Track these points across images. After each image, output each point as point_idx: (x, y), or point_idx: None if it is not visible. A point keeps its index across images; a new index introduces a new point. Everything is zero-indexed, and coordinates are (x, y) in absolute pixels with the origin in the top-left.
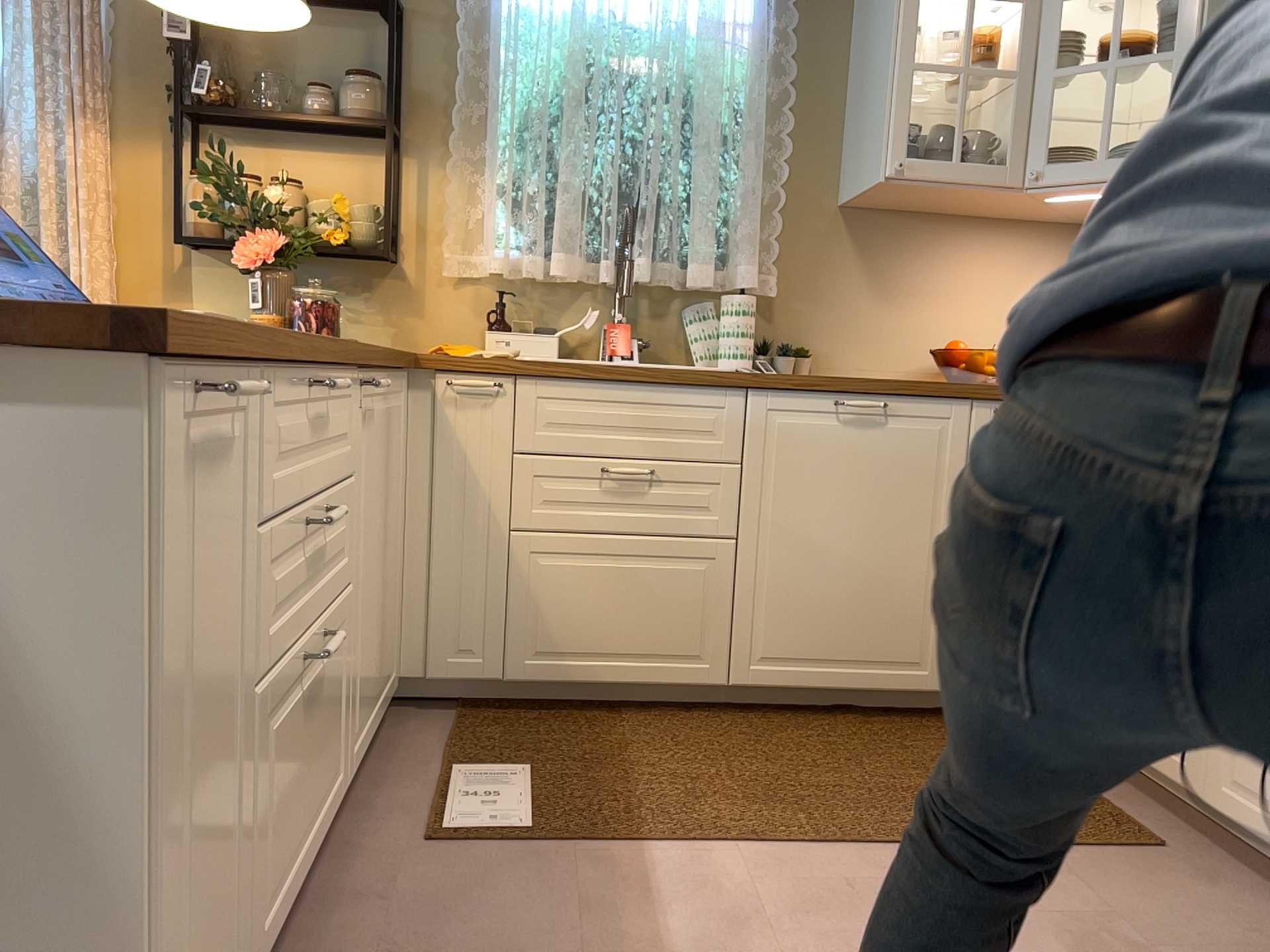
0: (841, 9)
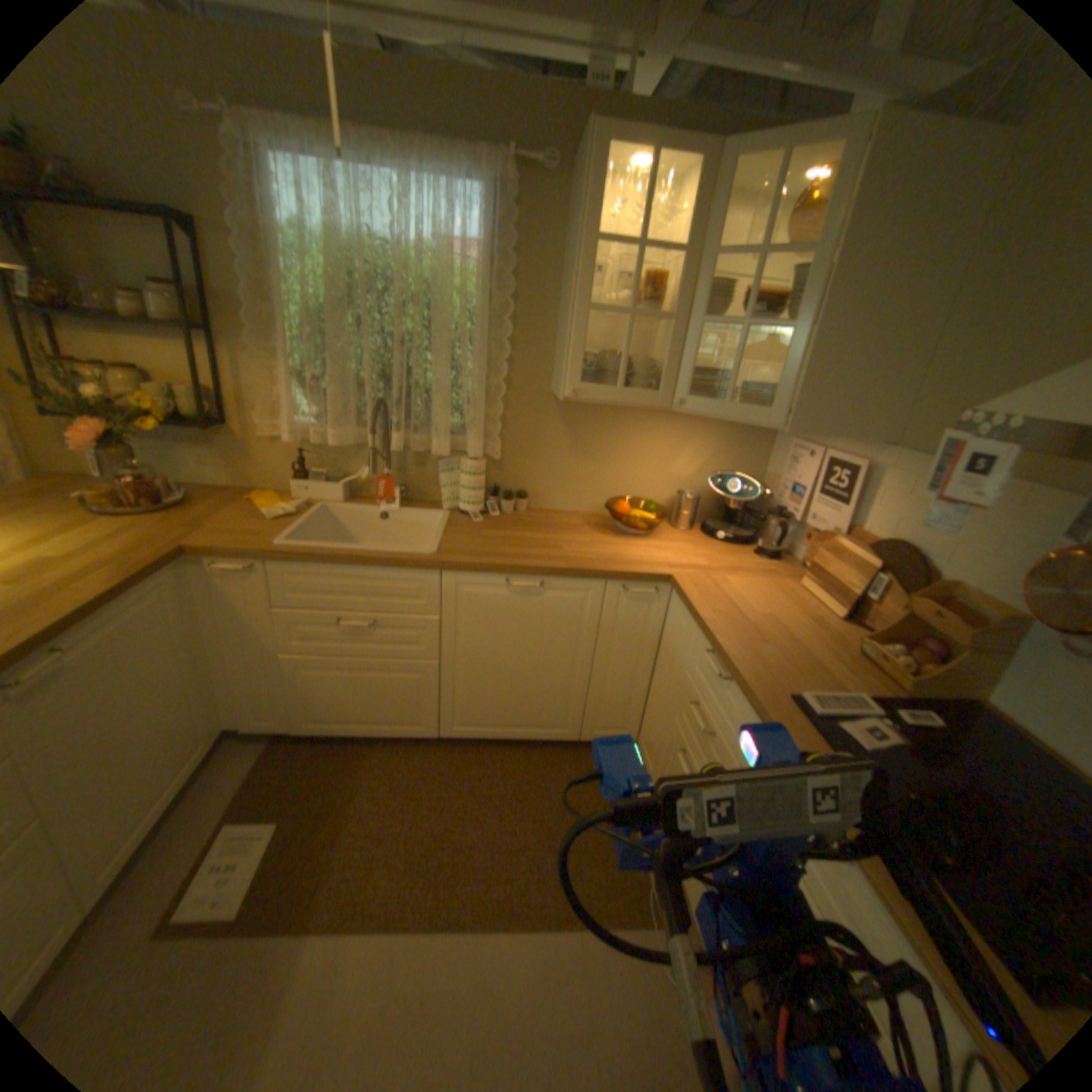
0: (556, 230)
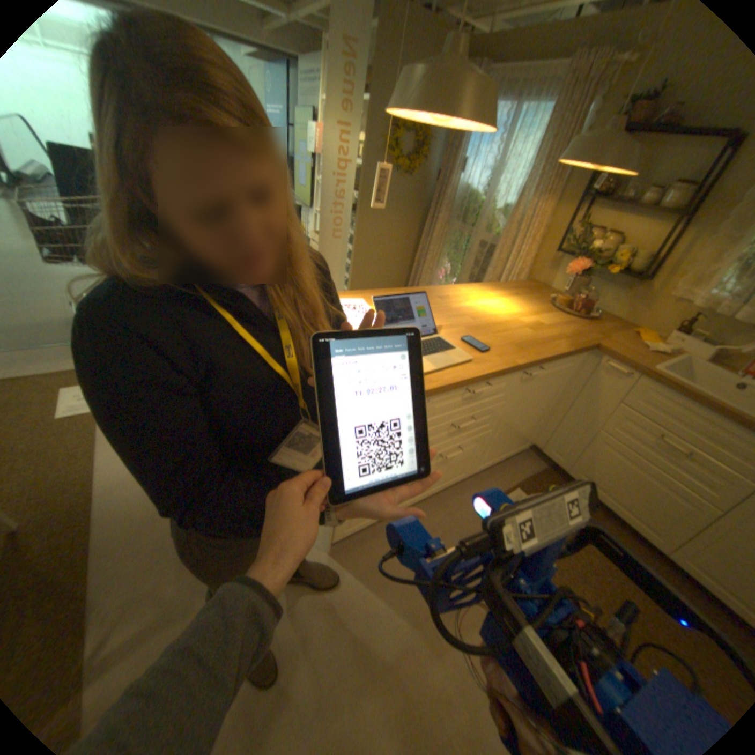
0: None
